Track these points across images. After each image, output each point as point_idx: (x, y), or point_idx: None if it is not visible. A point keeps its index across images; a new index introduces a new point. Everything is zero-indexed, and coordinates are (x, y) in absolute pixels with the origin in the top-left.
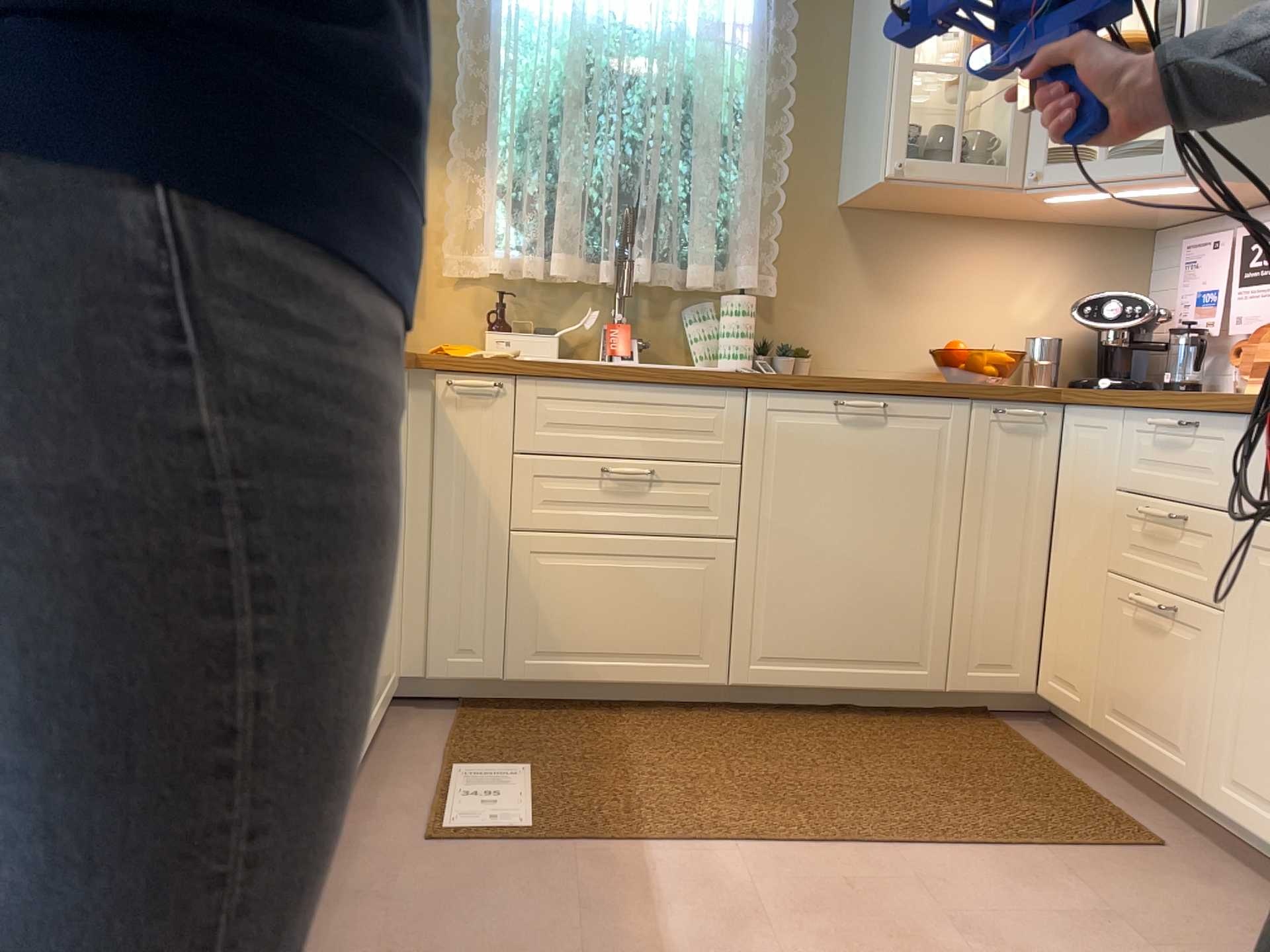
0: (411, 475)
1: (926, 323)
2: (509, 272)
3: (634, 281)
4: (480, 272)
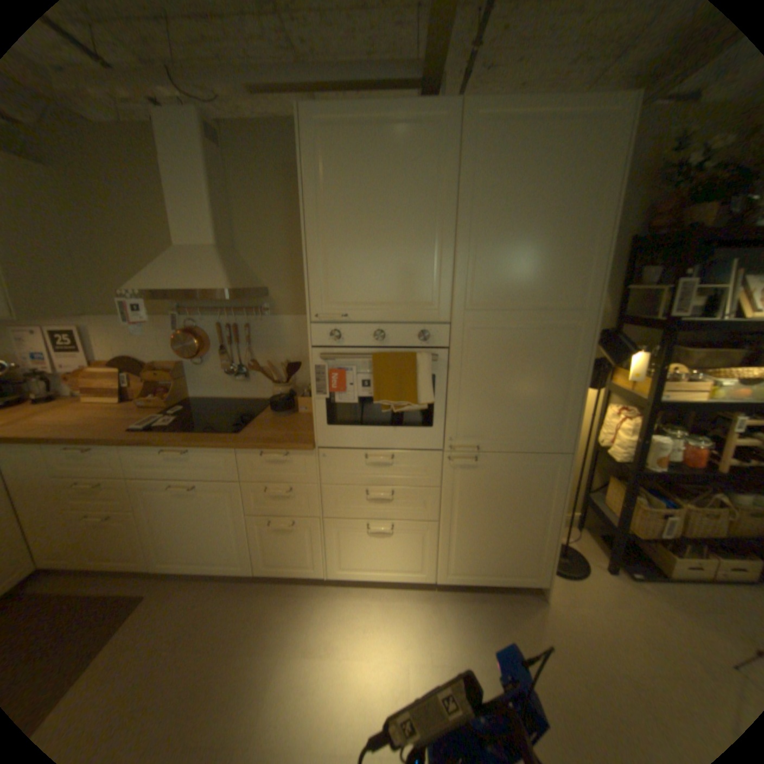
0: None
1: None
2: None
3: None
4: None
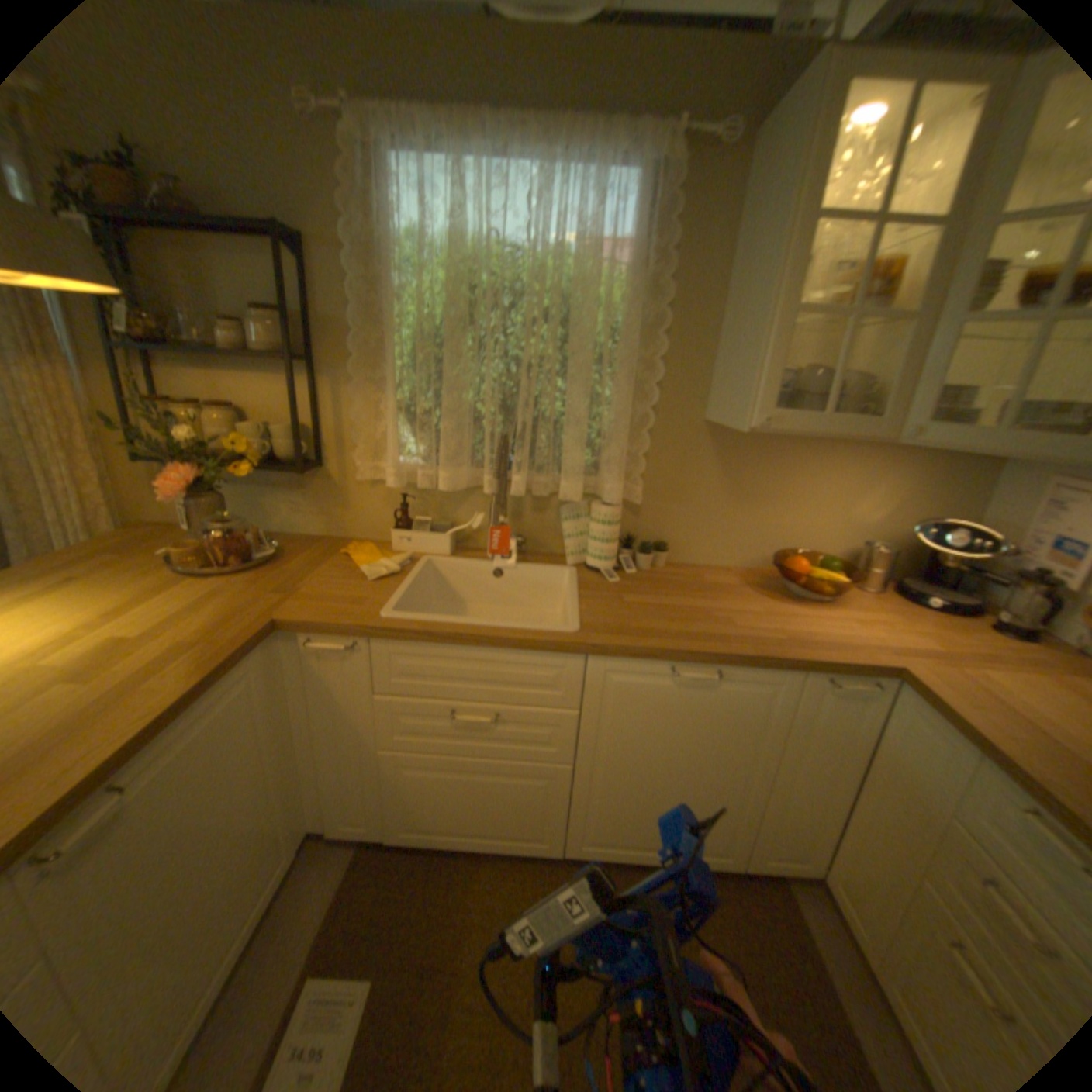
0: (293, 706)
1: (774, 524)
2: (407, 484)
3: (514, 494)
4: (387, 480)
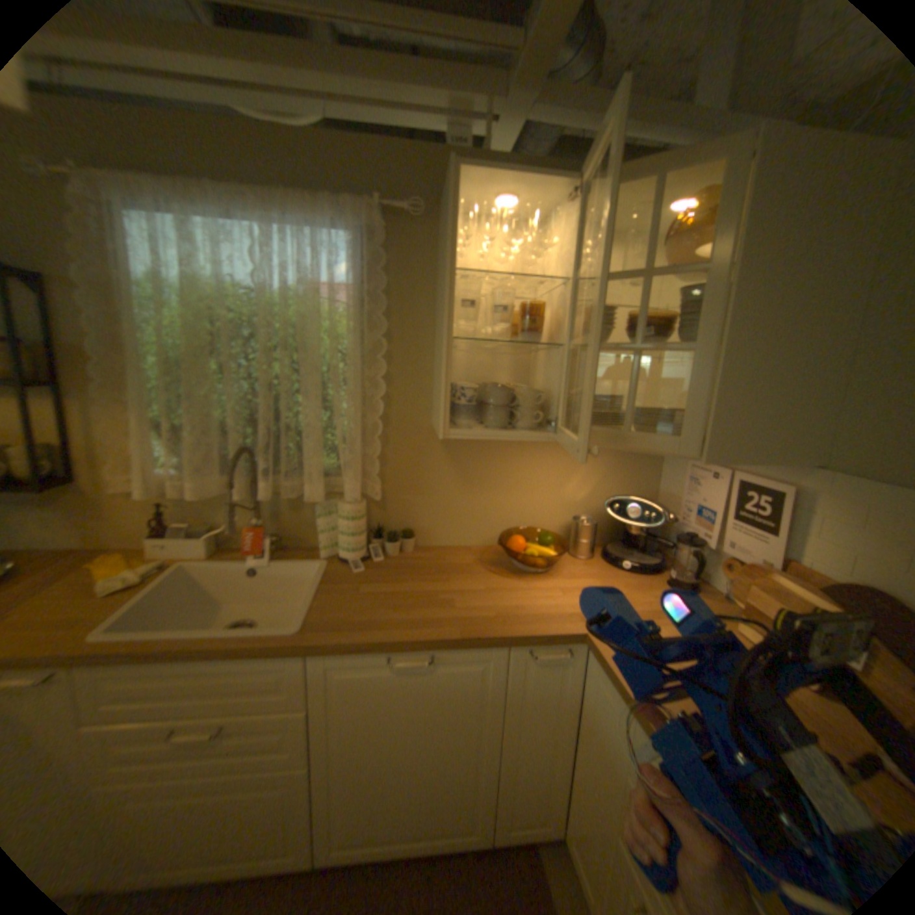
0: None
1: (500, 507)
2: (153, 497)
3: (261, 499)
4: (135, 493)
